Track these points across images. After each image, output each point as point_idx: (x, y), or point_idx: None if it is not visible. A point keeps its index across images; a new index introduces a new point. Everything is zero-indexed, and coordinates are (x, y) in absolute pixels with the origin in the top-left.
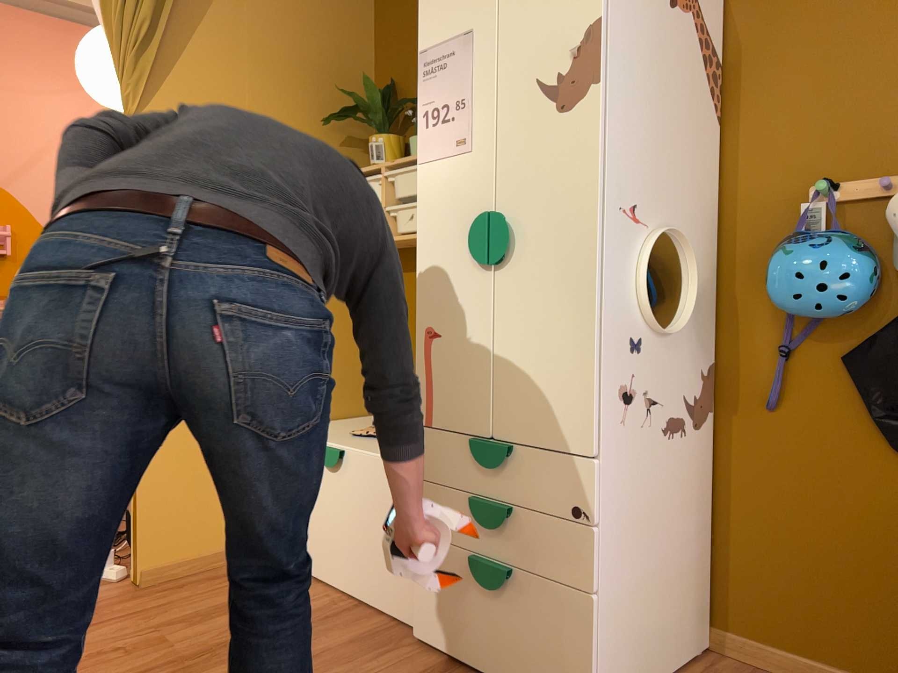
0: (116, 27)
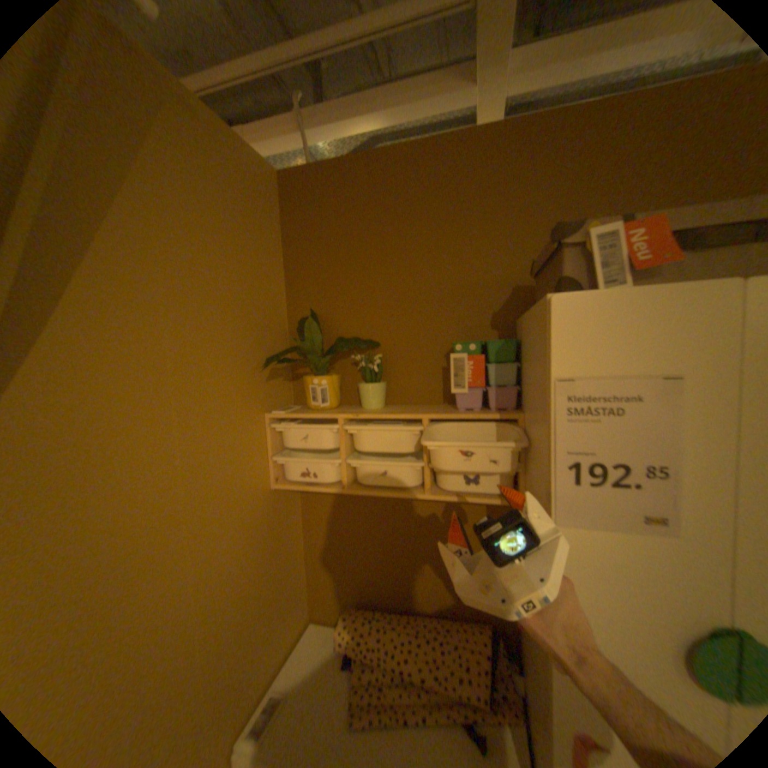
0: None
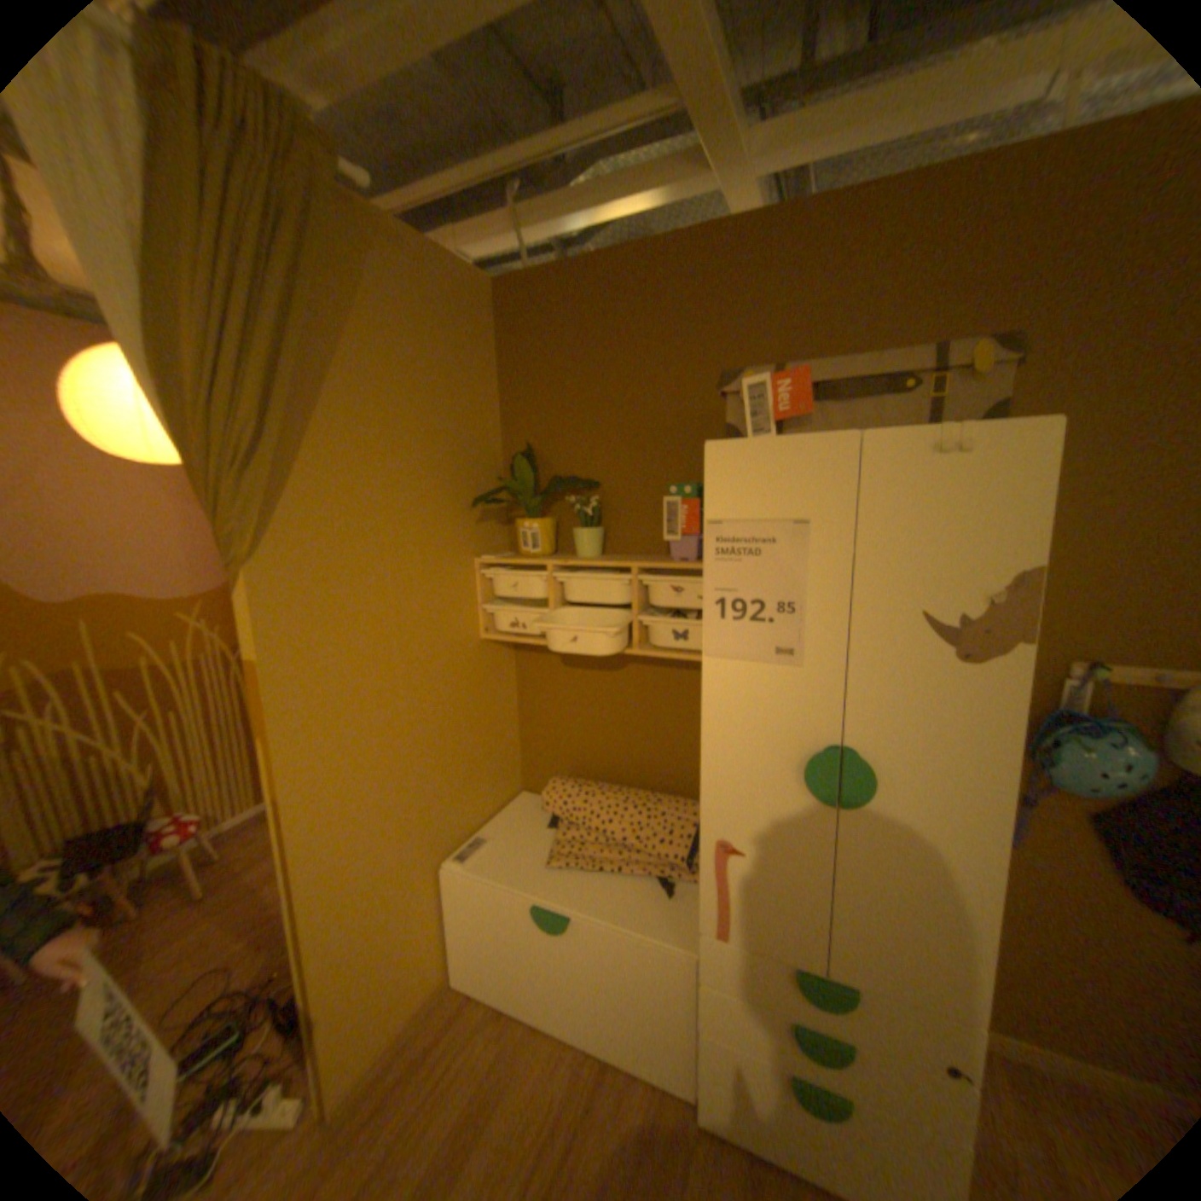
0: (184, 423)
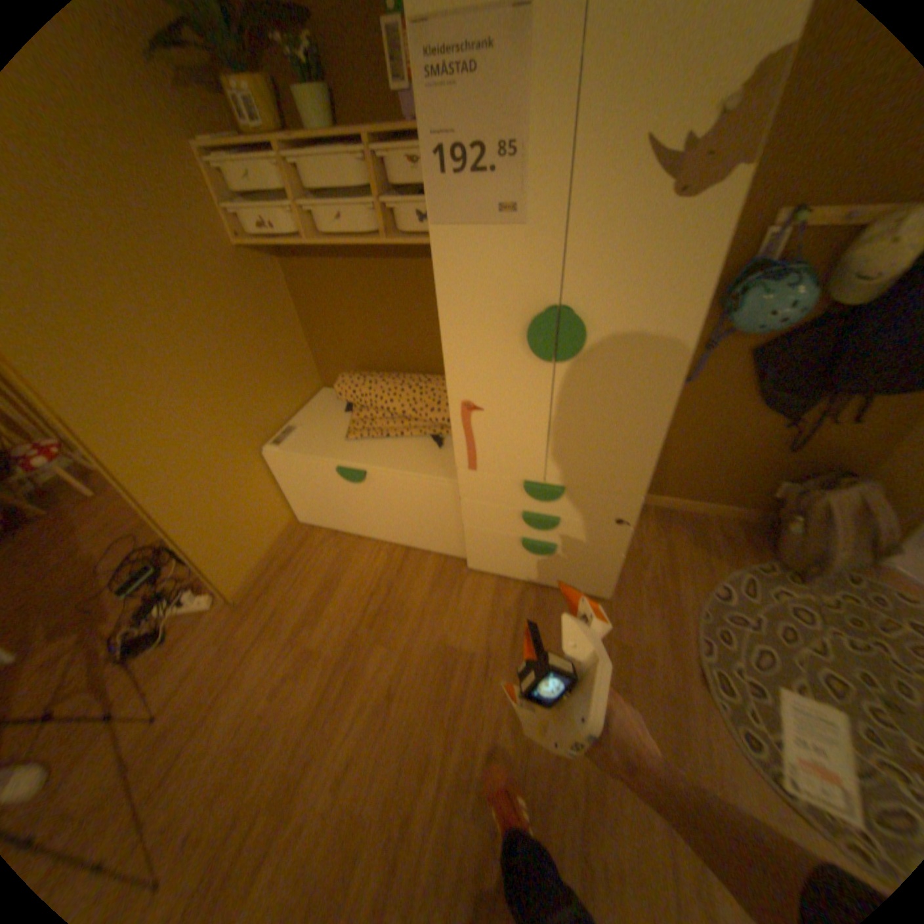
0: None
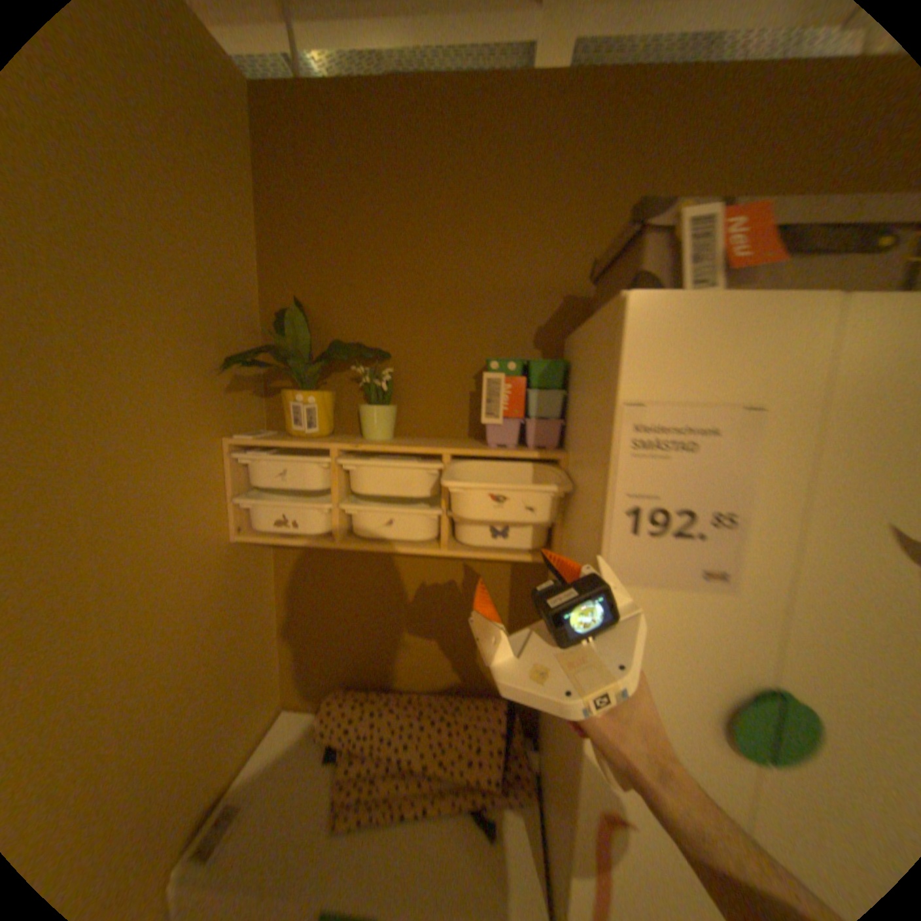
0: None
